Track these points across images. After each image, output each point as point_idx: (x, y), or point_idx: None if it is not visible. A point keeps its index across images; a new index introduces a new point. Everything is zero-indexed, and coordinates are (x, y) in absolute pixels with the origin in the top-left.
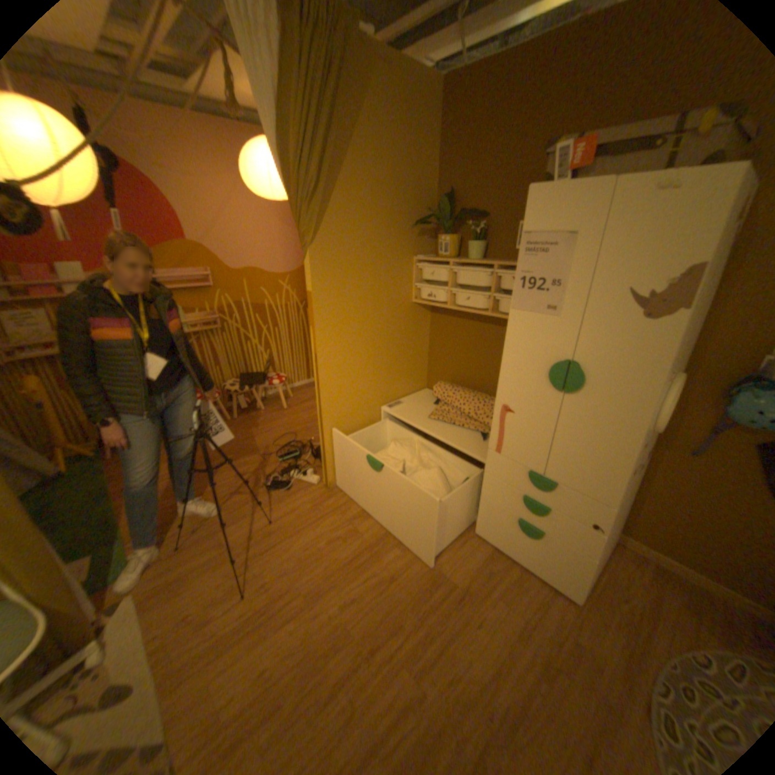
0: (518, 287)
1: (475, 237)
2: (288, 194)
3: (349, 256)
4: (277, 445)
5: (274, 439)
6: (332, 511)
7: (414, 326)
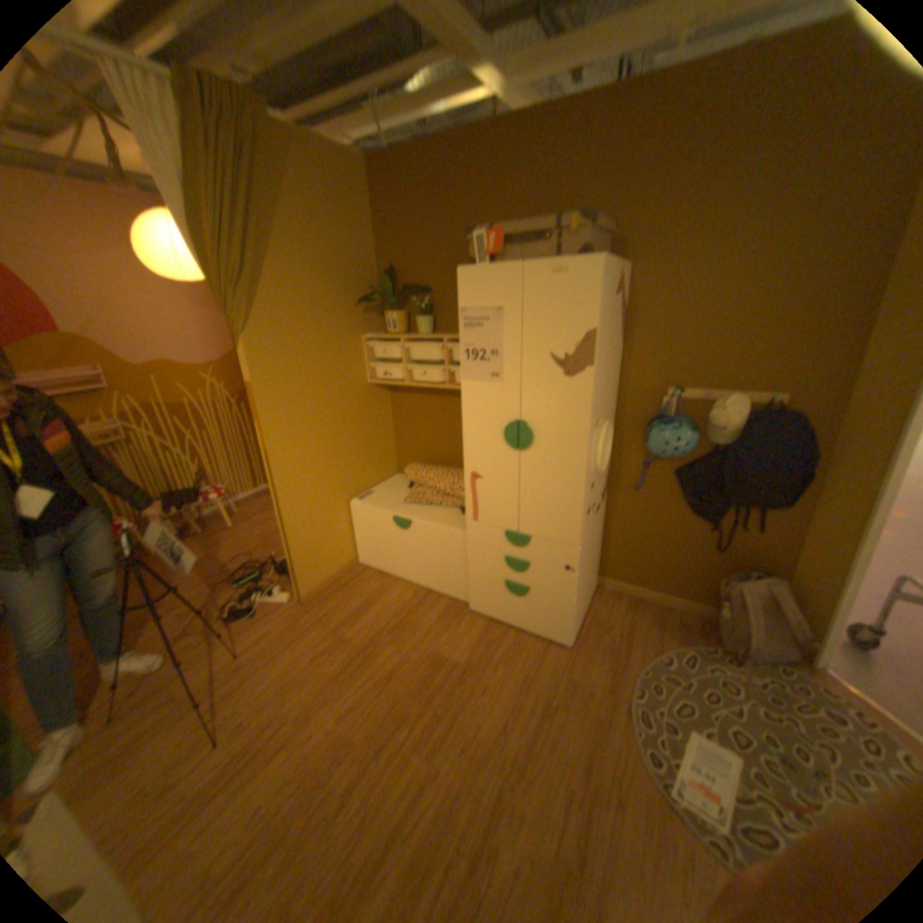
0: (465, 359)
1: (422, 312)
2: (207, 278)
3: (289, 340)
4: (228, 570)
5: (223, 564)
6: (312, 626)
7: (374, 408)
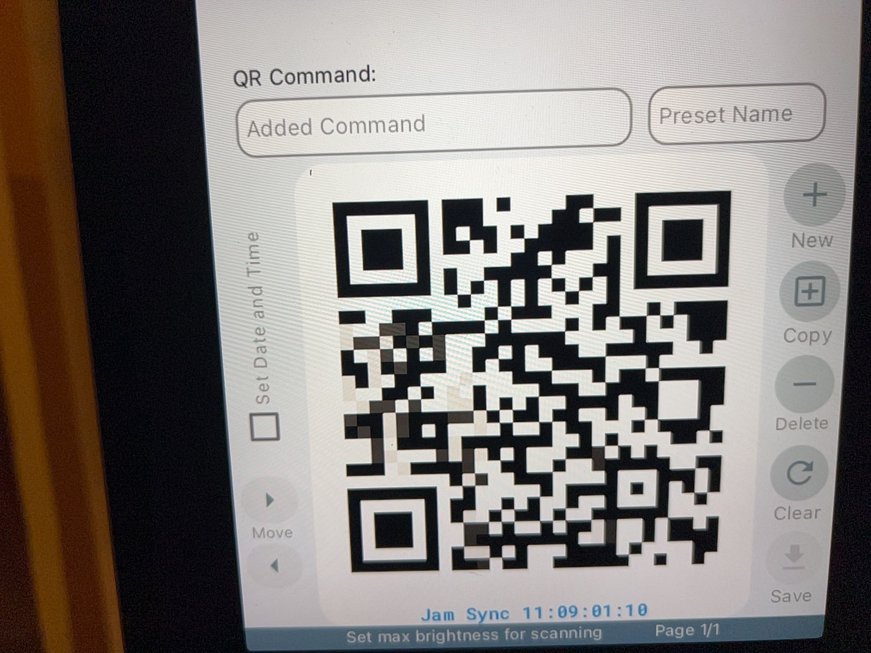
0: None
1: None
2: None
3: None
4: None
5: None
6: None
7: None
